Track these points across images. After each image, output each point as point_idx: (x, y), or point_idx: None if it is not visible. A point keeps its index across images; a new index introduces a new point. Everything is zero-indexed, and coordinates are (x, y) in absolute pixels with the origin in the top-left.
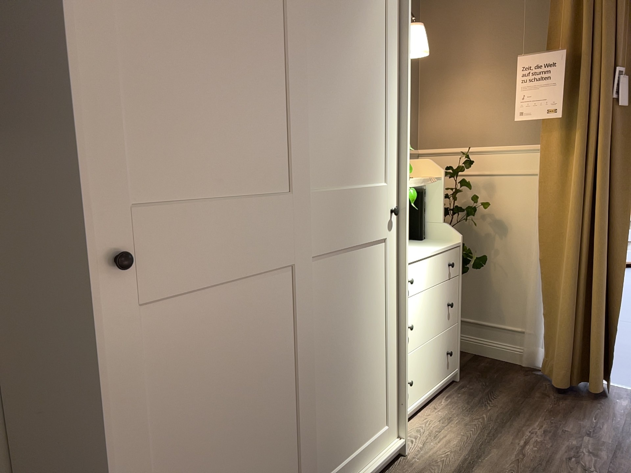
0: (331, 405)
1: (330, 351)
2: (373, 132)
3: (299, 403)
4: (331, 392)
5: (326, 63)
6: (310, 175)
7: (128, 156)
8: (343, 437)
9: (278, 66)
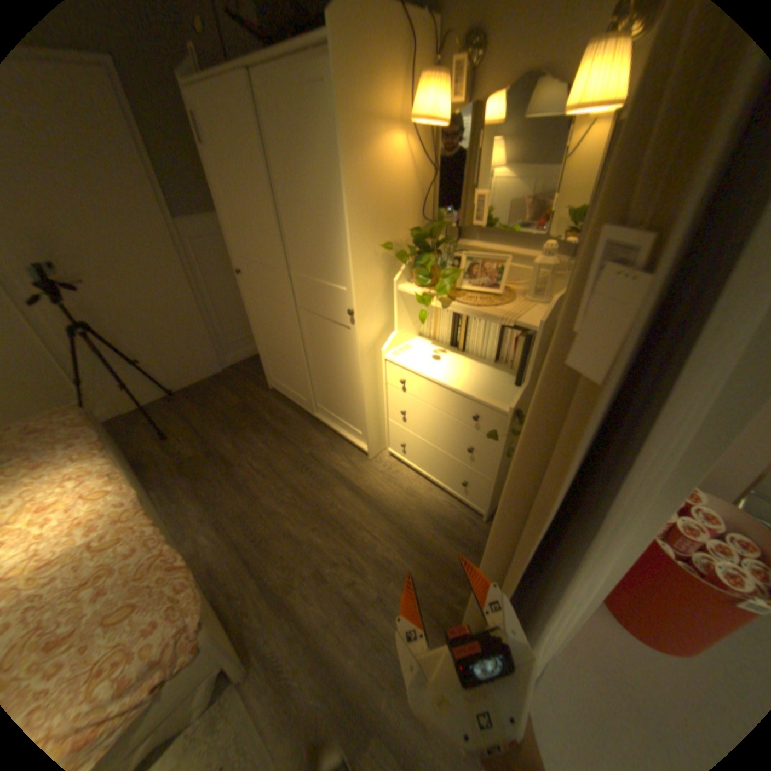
0: (324, 389)
1: (319, 363)
2: (333, 241)
3: (300, 367)
4: (323, 383)
5: (288, 185)
6: (289, 261)
7: (228, 237)
8: (333, 411)
9: (257, 195)
